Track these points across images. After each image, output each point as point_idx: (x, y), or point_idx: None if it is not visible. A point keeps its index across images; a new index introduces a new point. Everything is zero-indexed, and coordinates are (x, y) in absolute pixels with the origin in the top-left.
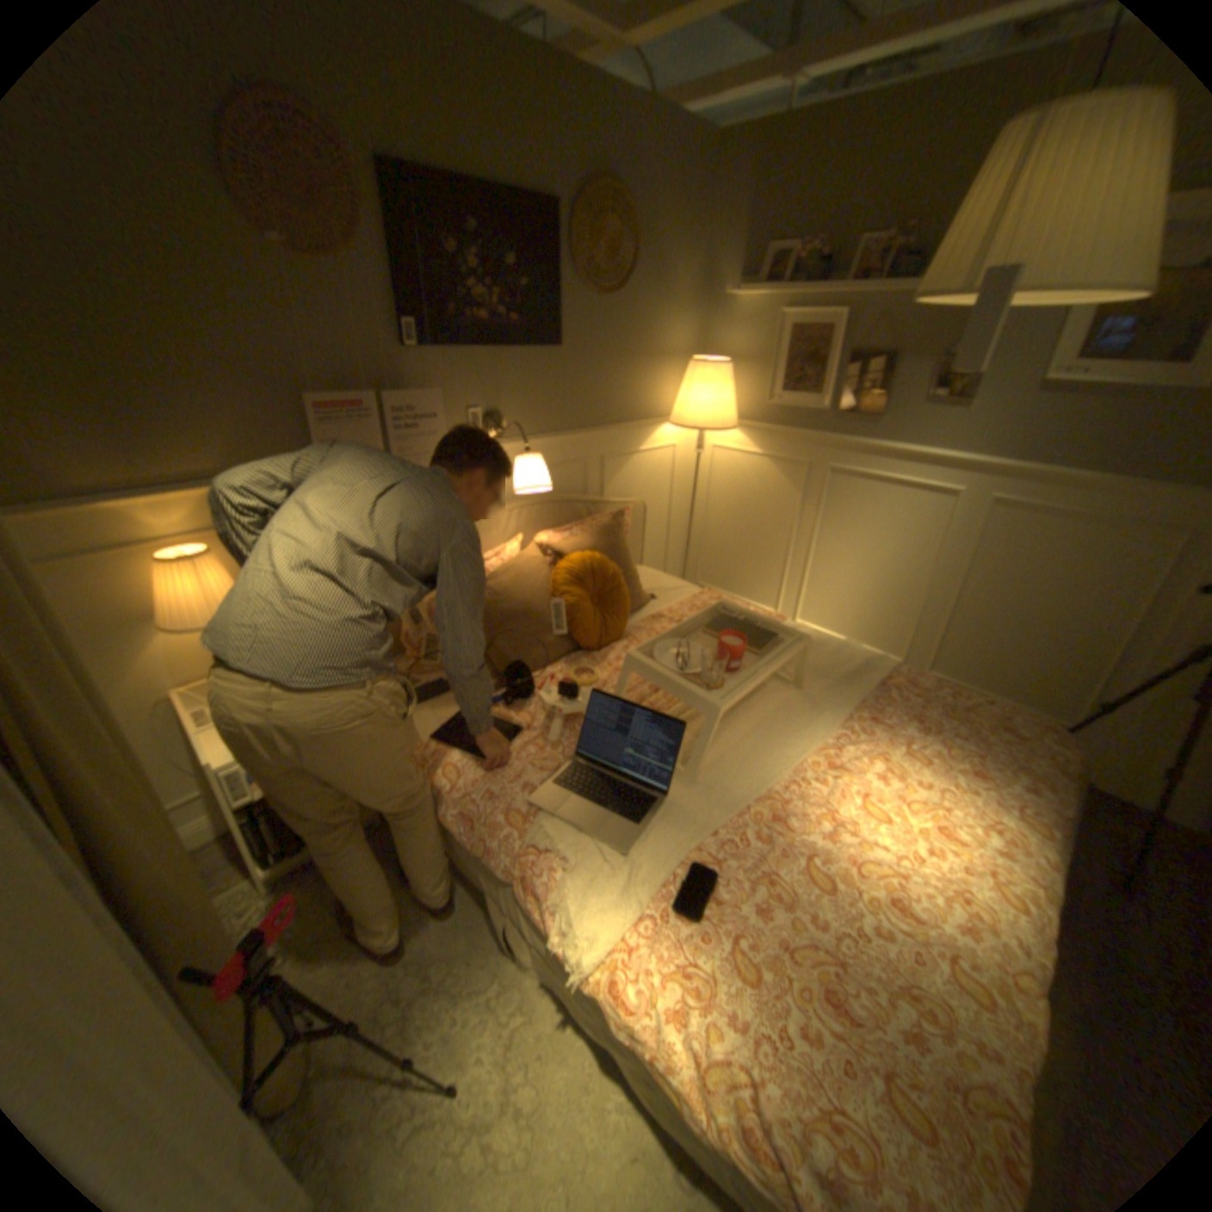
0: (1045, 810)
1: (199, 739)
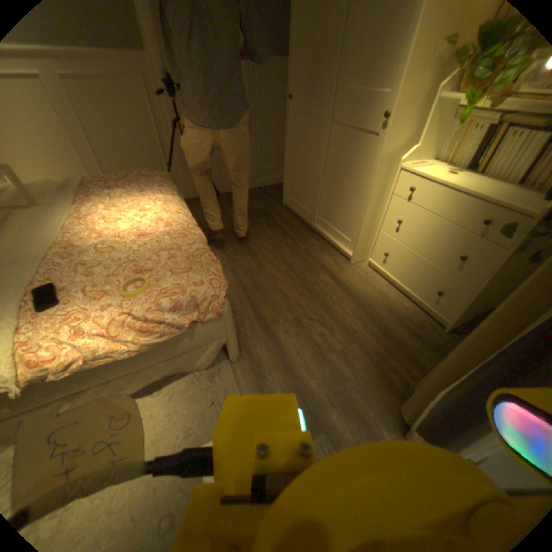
0: (167, 188)
1: None
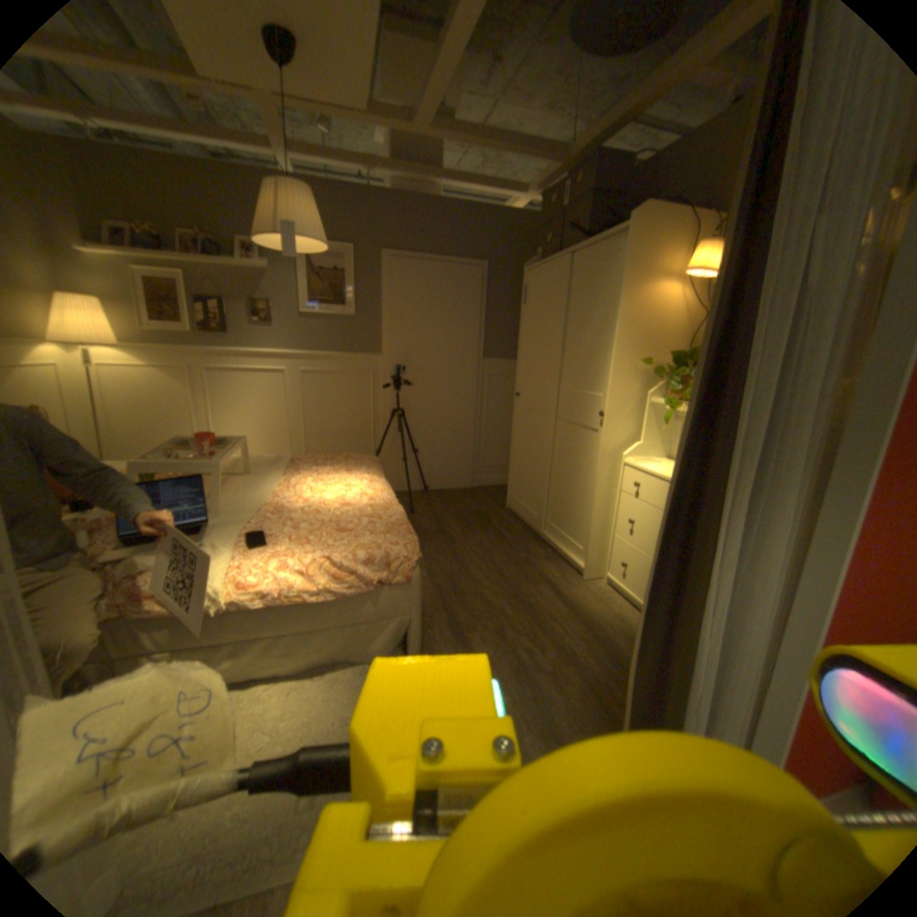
0: (374, 469)
1: None
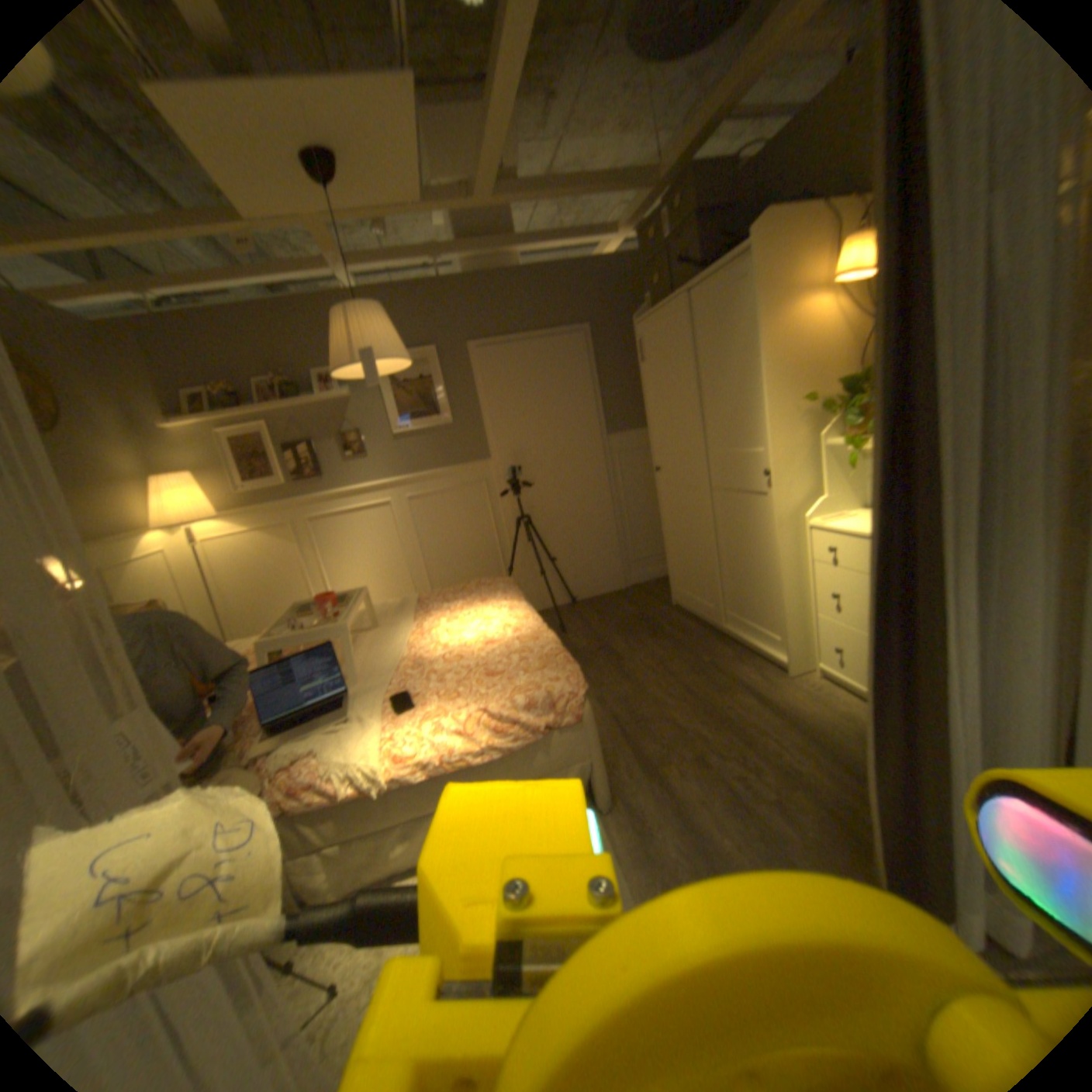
0: (511, 594)
1: None
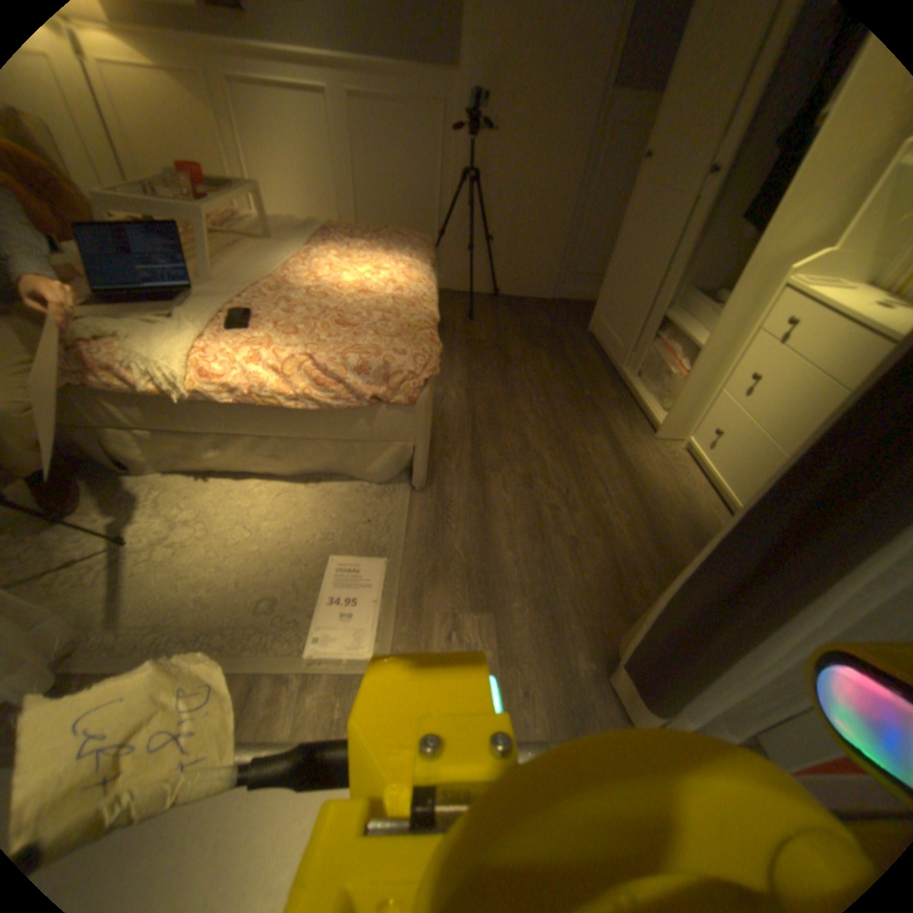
0: (420, 252)
1: None
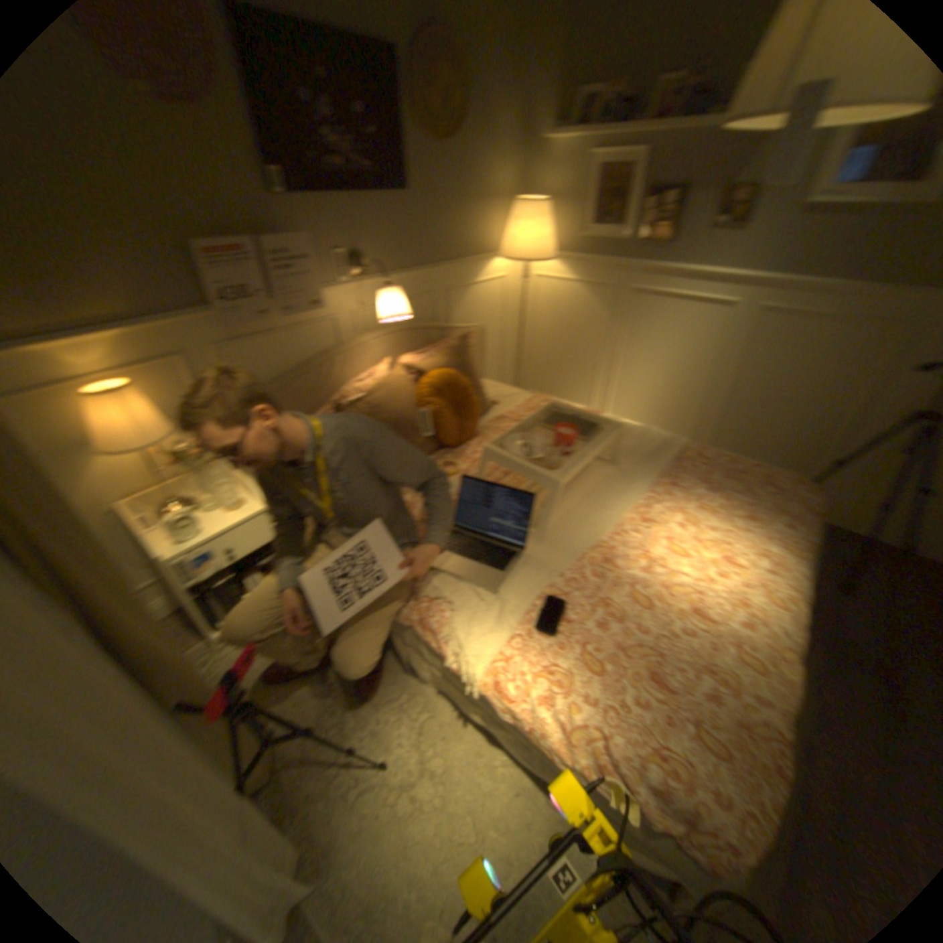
0: (800, 539)
1: (154, 535)
